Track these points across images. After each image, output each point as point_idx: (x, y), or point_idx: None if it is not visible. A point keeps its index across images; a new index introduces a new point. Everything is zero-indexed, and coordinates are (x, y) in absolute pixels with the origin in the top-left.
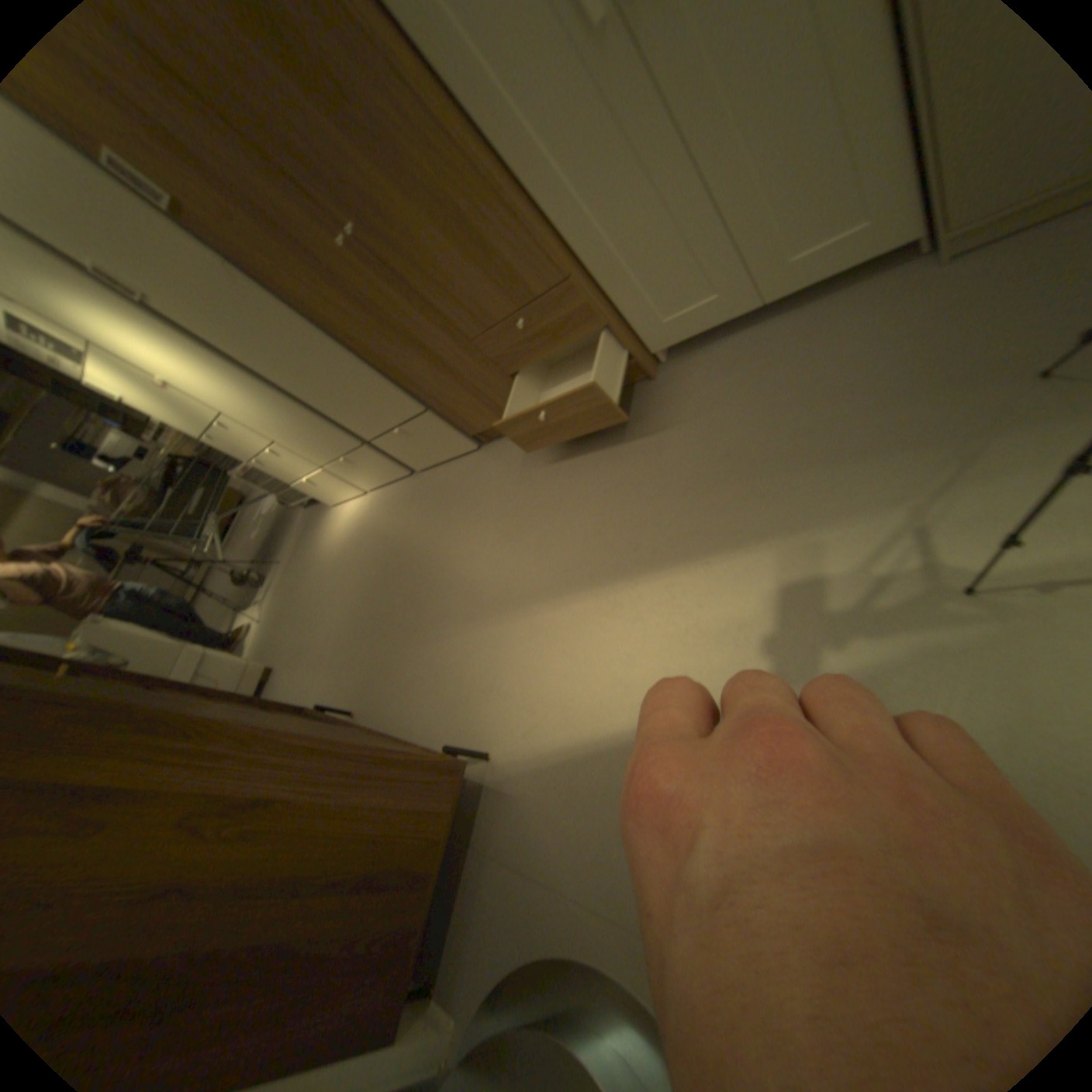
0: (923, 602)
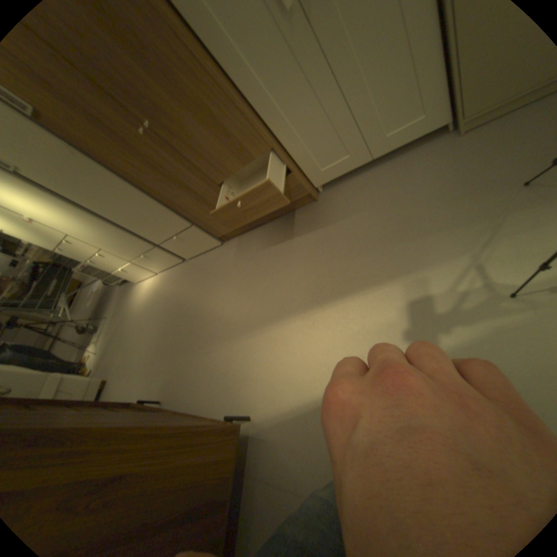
0: (490, 304)
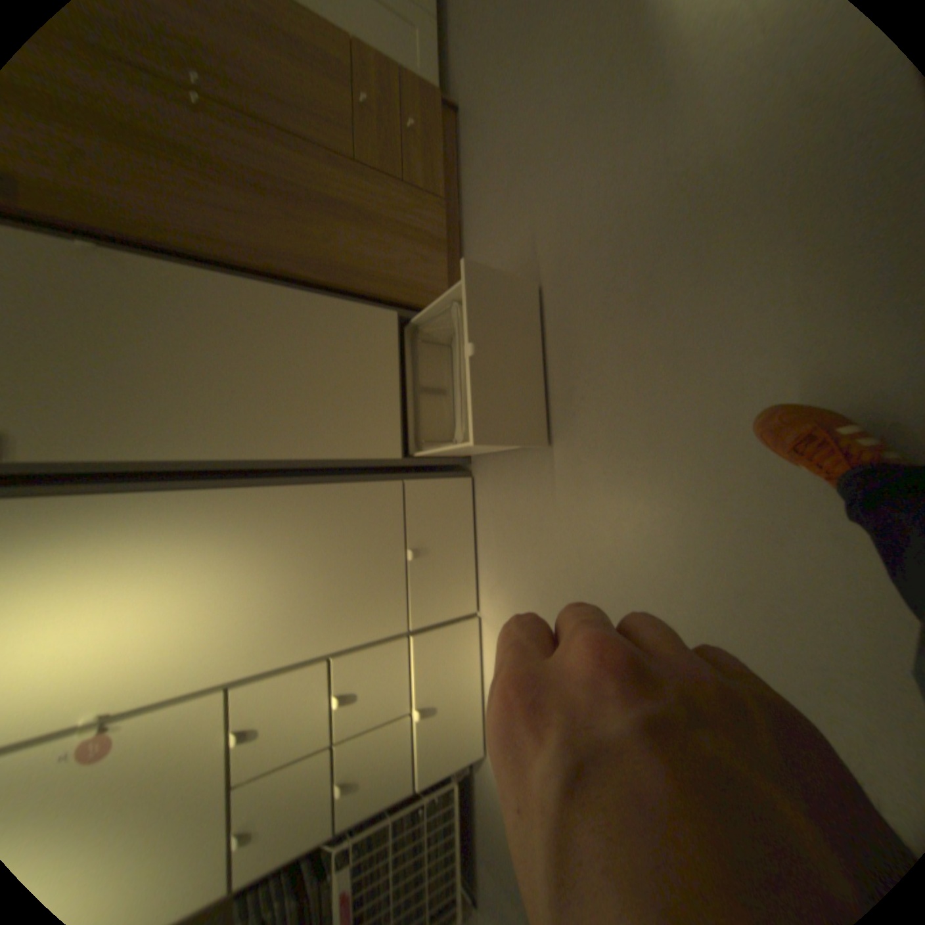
0: None
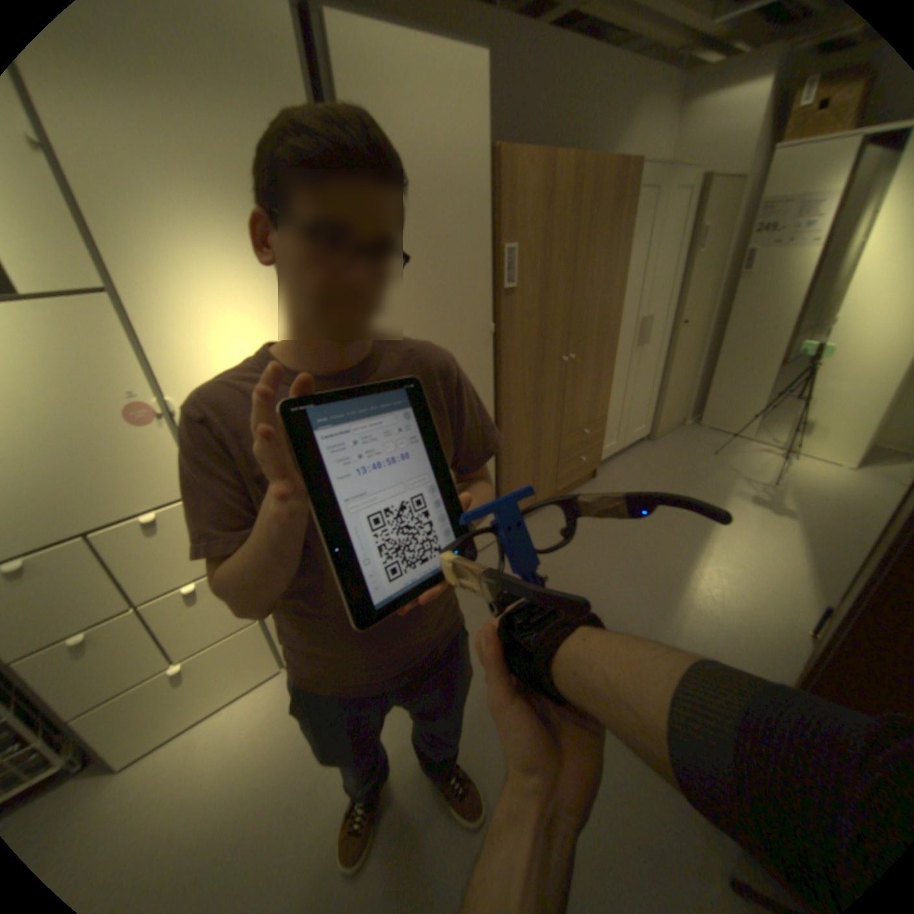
0: (777, 491)
